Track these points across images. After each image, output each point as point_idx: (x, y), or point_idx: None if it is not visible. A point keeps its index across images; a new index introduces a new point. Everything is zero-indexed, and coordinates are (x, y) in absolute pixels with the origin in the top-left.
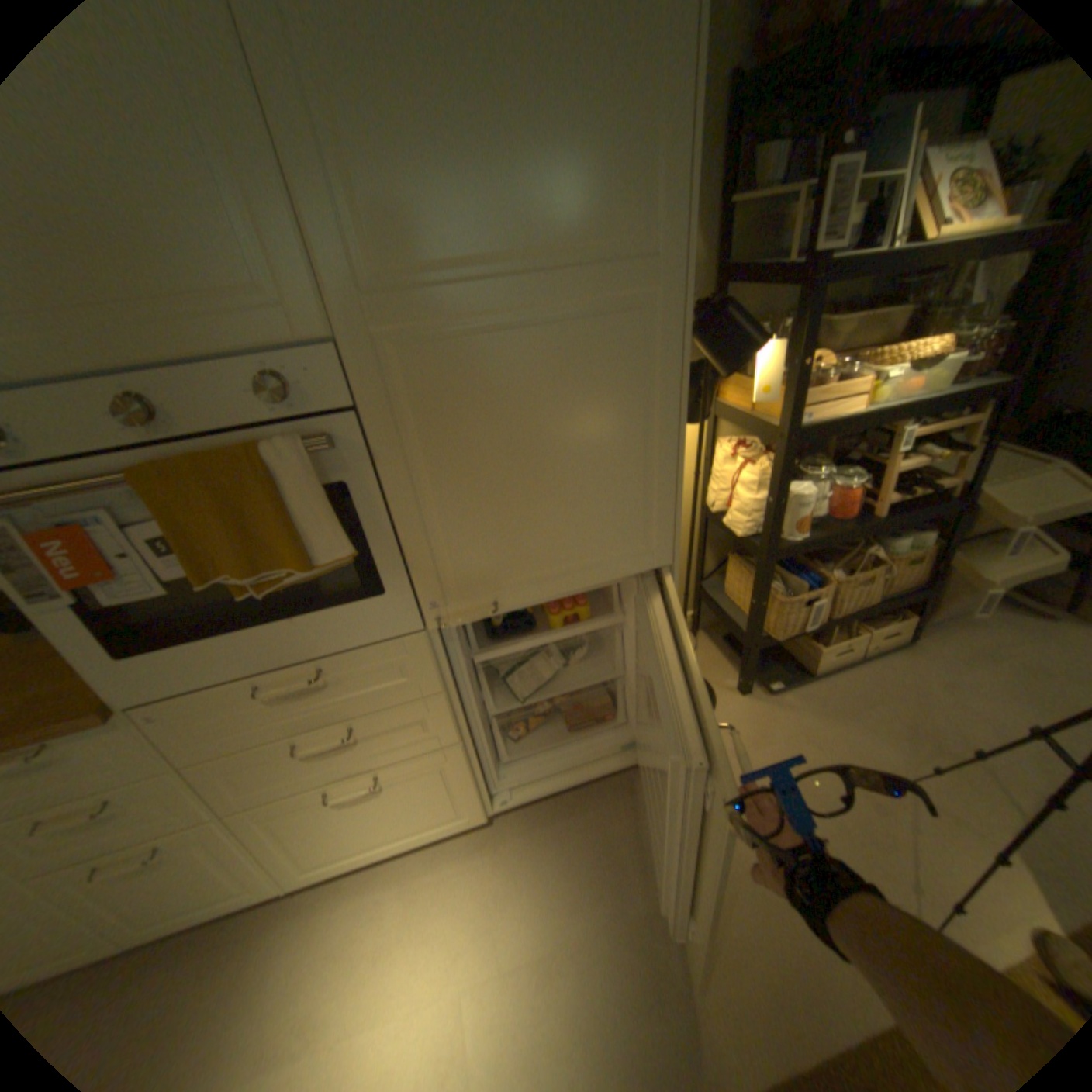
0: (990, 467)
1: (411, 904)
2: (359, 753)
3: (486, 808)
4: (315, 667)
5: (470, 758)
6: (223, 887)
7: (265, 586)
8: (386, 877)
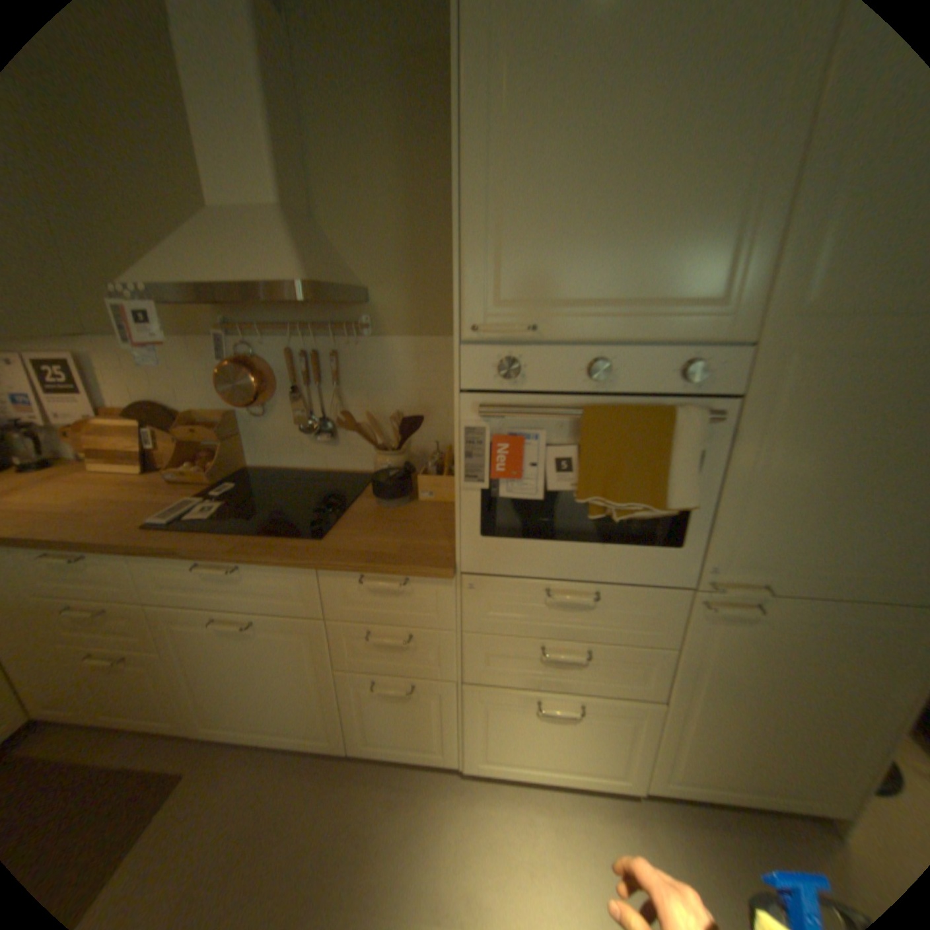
0: None
1: (564, 837)
2: (586, 676)
3: (654, 779)
4: (598, 589)
5: (667, 723)
6: (431, 741)
7: (617, 513)
8: (540, 800)
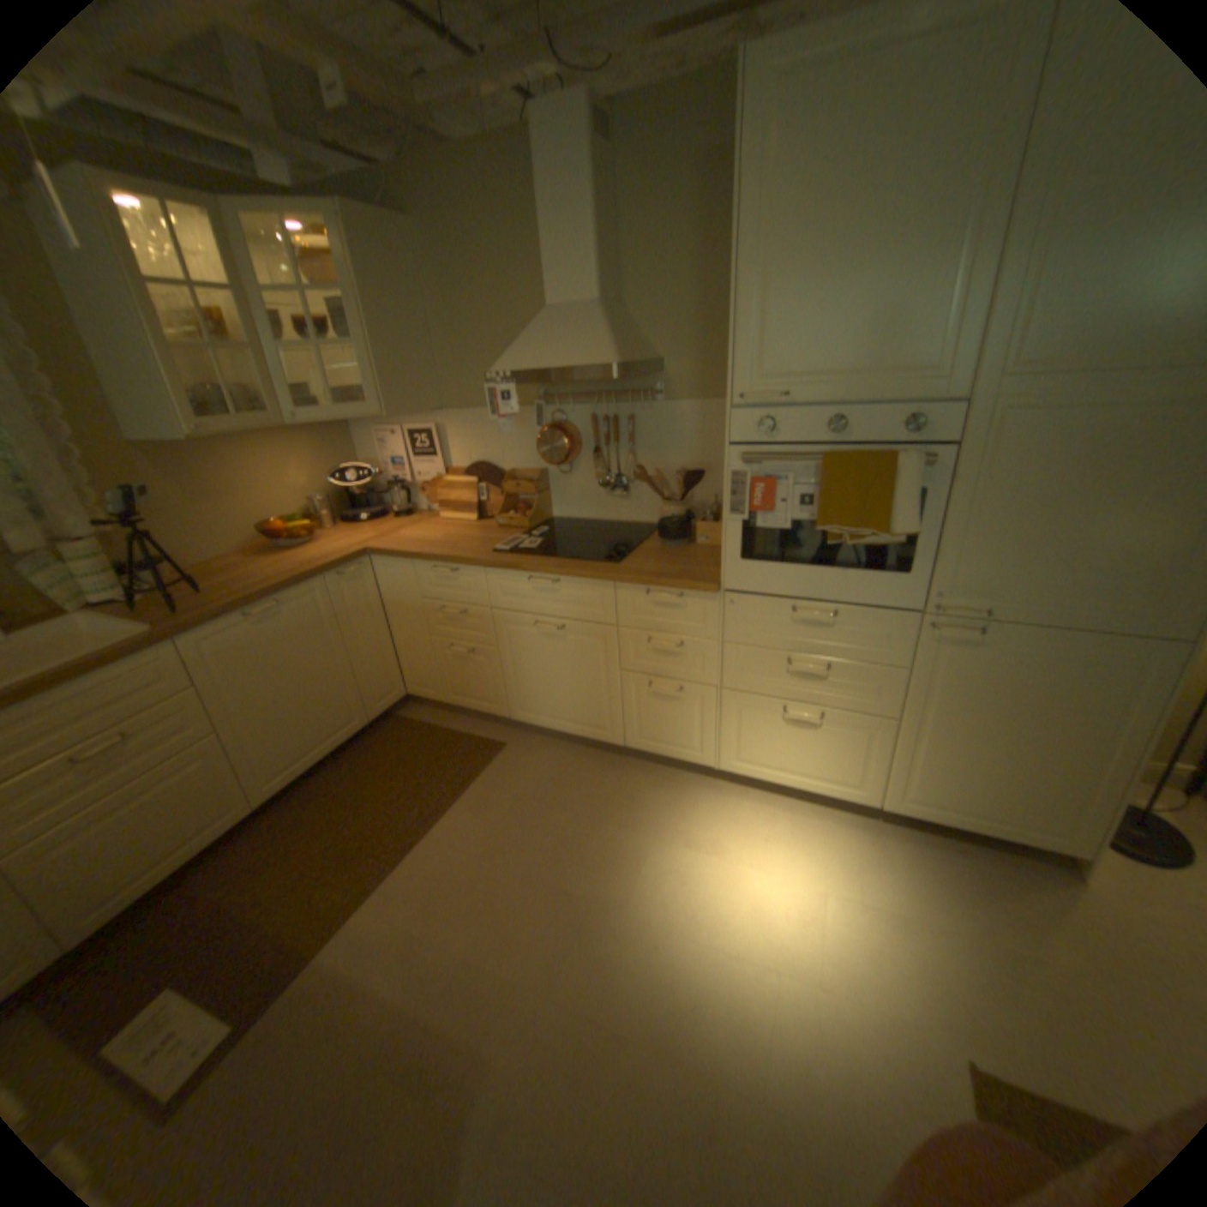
0: None
1: (801, 829)
2: (826, 687)
3: (889, 794)
4: (836, 608)
5: (901, 738)
6: (694, 739)
7: (848, 539)
8: (784, 805)
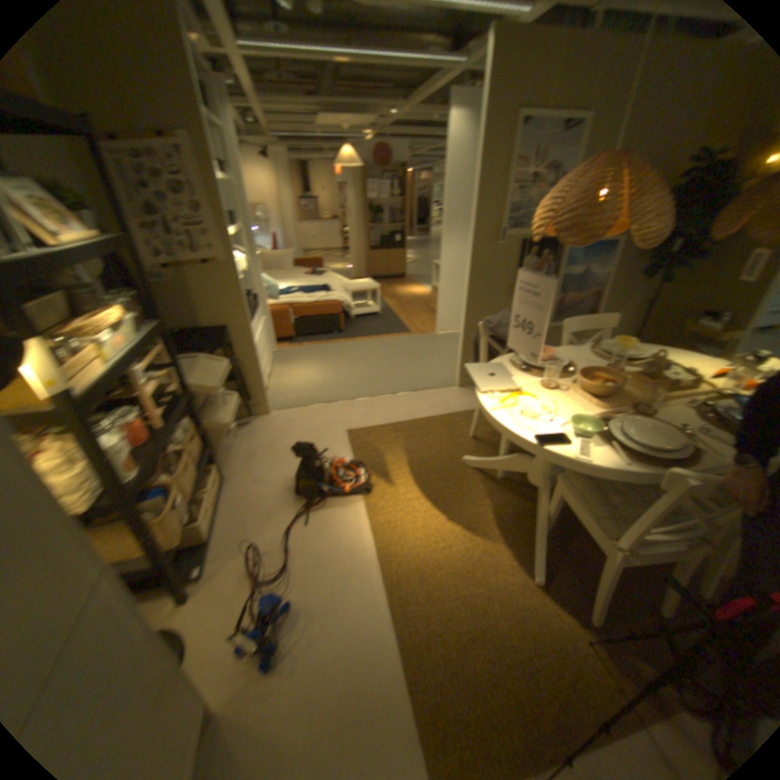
0: (181, 372)
1: None
2: None
3: None
4: None
5: None
6: None
7: None
8: None
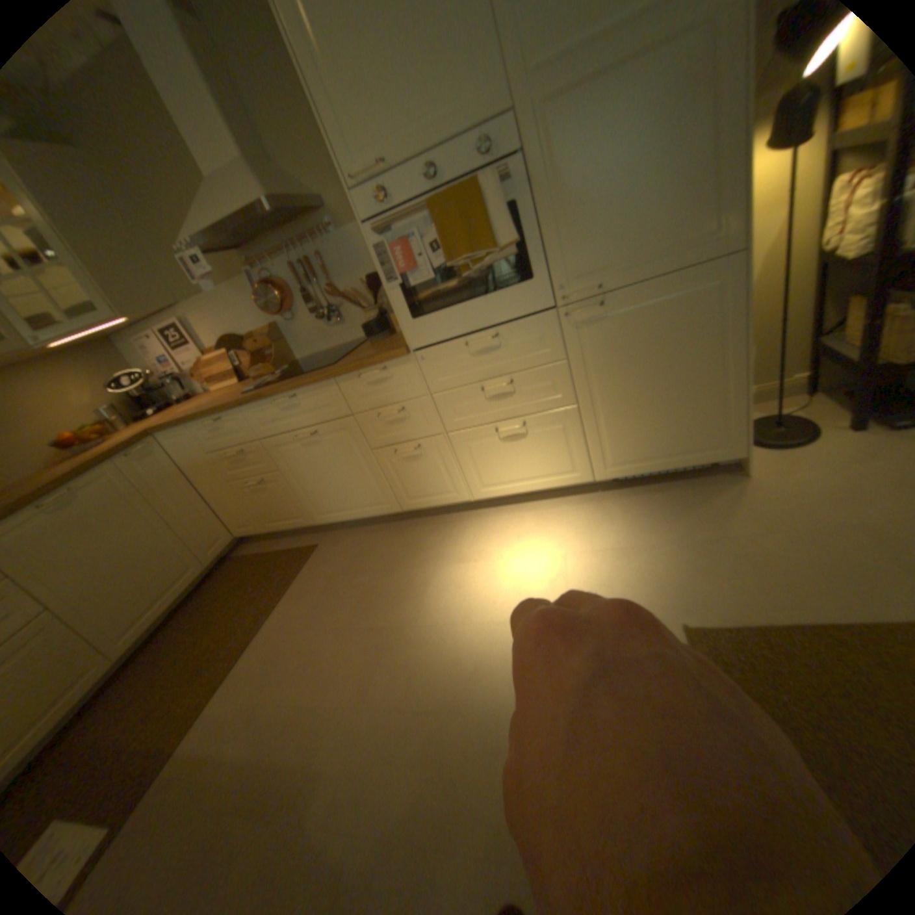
0: None
1: (543, 519)
2: (516, 400)
3: (595, 467)
4: (496, 331)
5: (584, 418)
6: (446, 483)
7: (476, 266)
8: (529, 508)
